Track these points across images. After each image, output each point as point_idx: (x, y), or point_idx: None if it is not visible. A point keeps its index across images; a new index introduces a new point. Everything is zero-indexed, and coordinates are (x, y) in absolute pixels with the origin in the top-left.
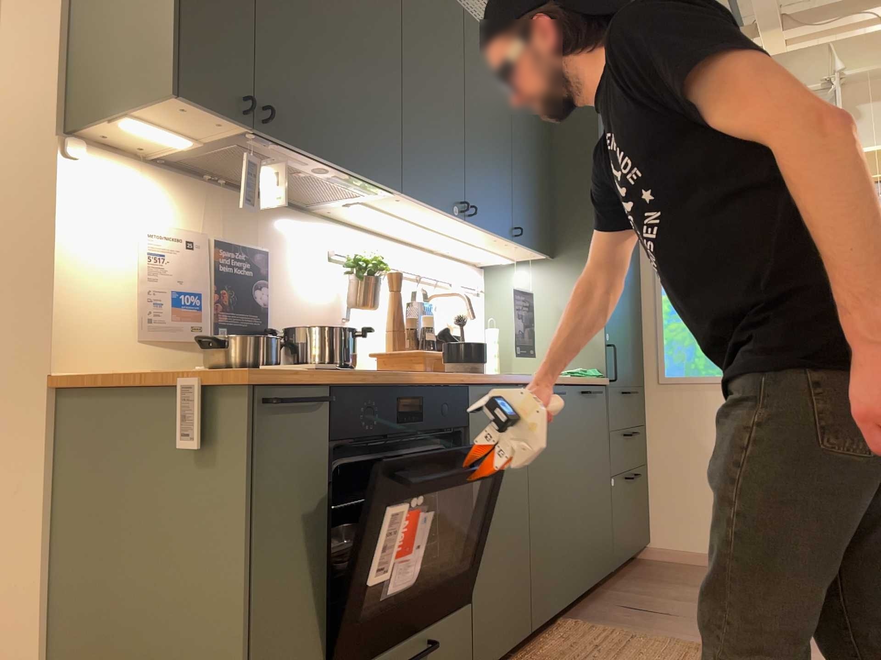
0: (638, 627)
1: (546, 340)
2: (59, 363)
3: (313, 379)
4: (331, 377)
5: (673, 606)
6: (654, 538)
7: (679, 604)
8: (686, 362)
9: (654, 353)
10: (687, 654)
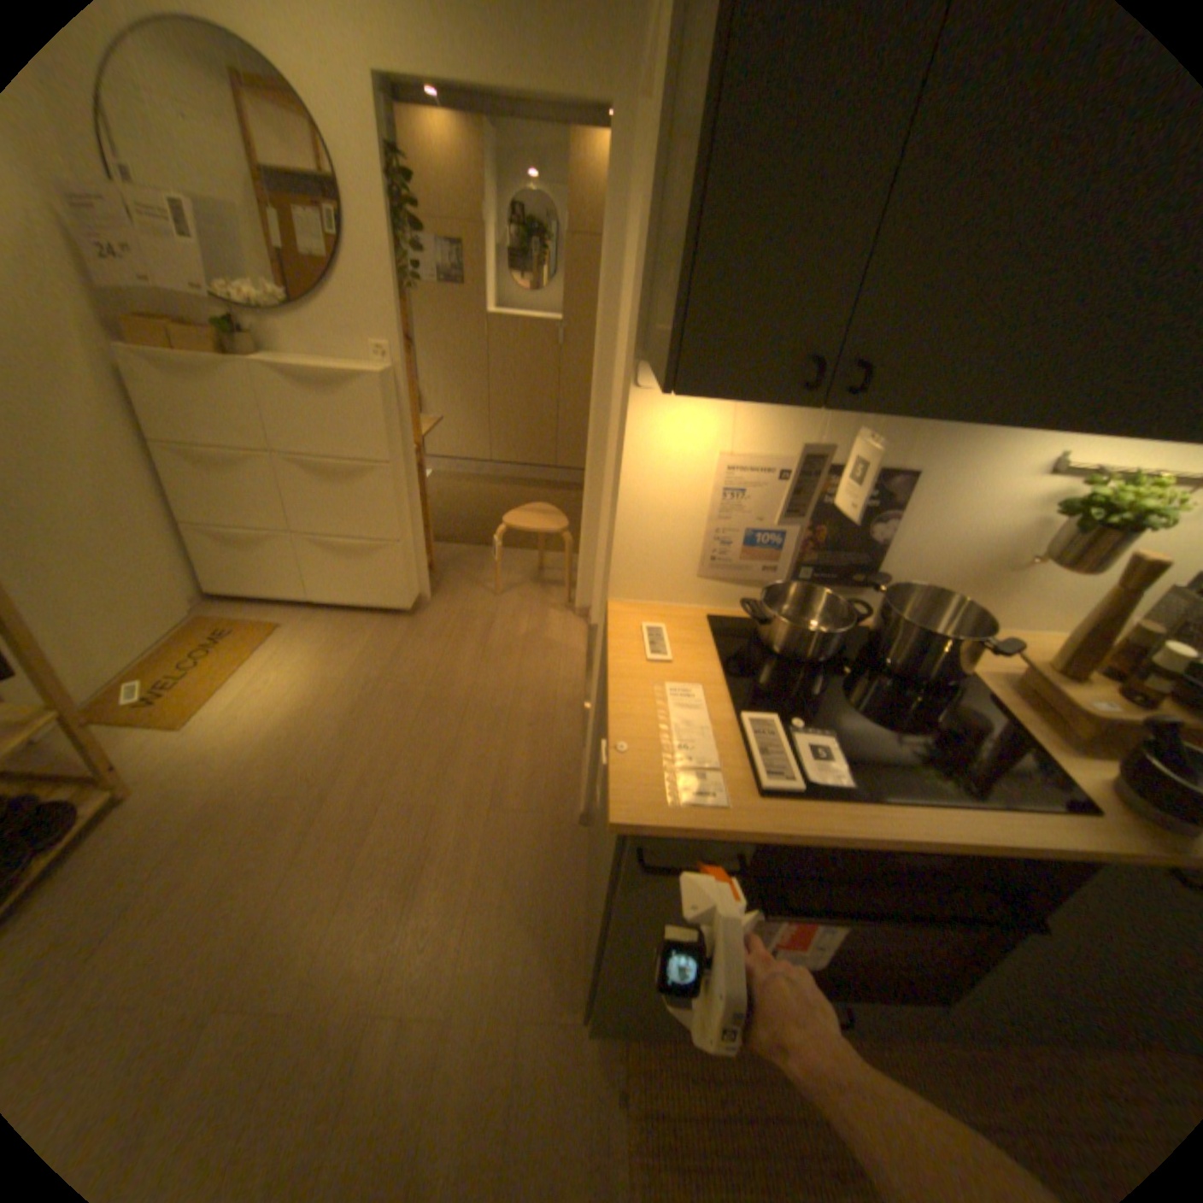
0: None
1: None
2: (614, 591)
3: (722, 836)
4: (757, 838)
5: None
6: None
7: None
8: None
9: None
10: None
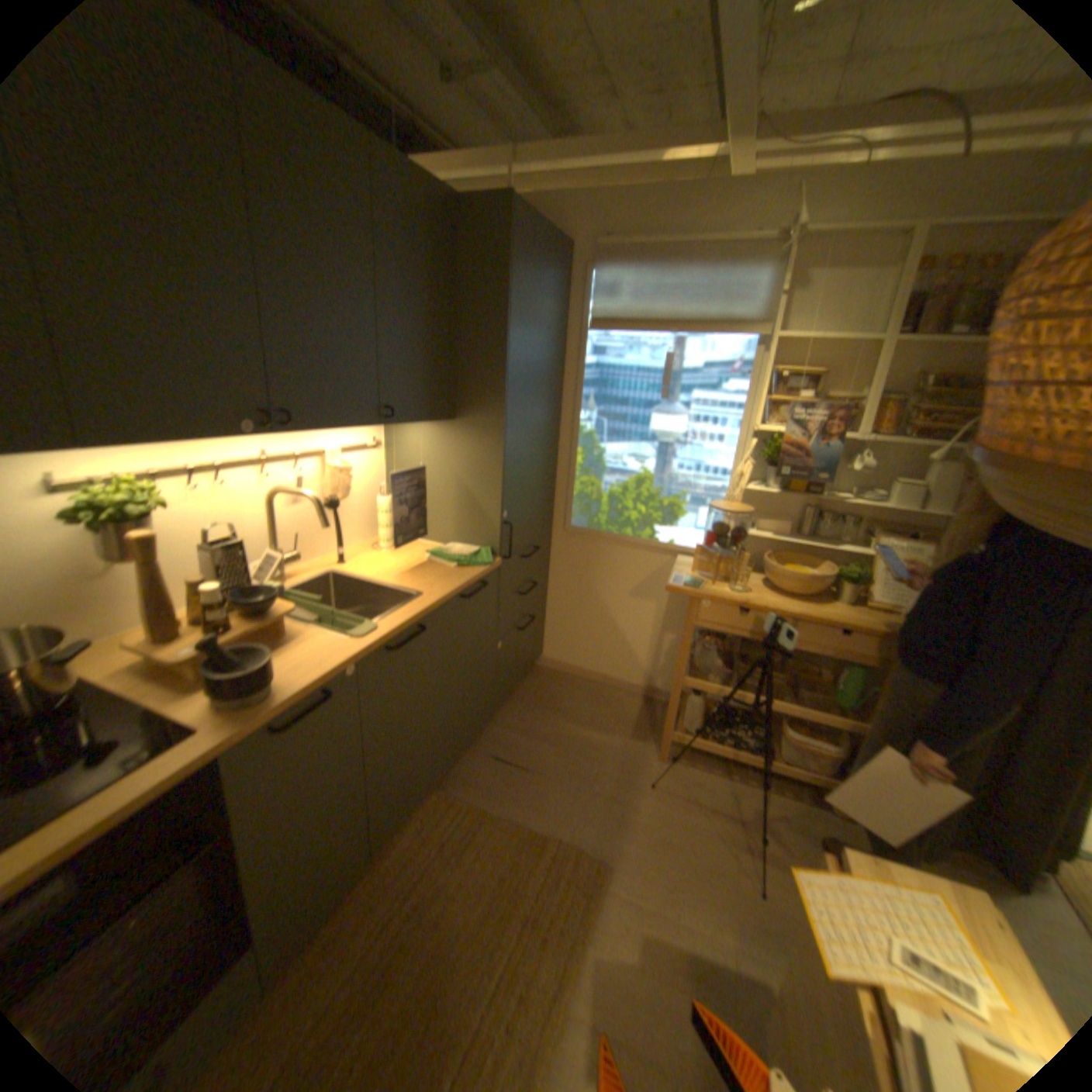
0: (492, 798)
1: (444, 508)
2: None
3: None
4: None
5: (534, 756)
6: (544, 652)
7: (540, 750)
8: (589, 517)
9: (563, 503)
10: (518, 857)
